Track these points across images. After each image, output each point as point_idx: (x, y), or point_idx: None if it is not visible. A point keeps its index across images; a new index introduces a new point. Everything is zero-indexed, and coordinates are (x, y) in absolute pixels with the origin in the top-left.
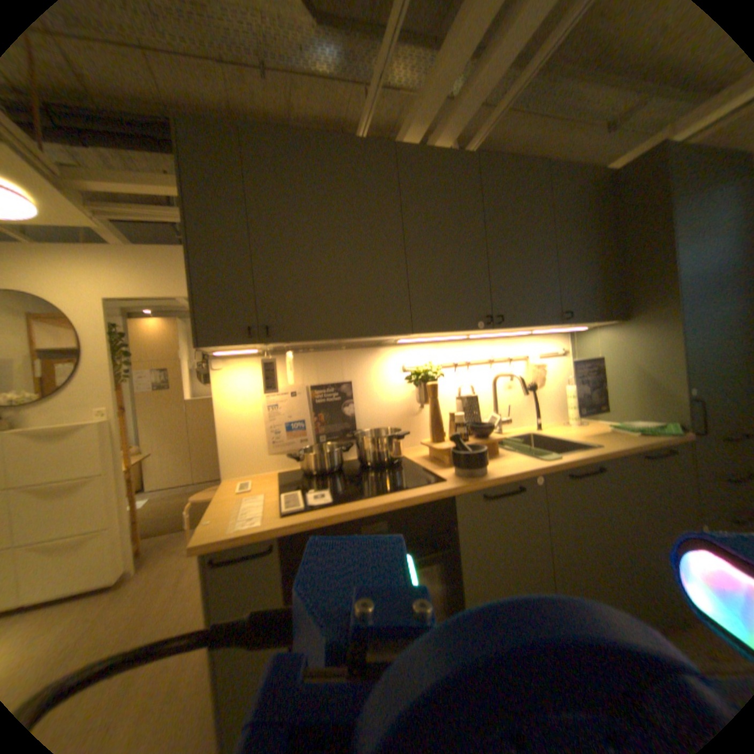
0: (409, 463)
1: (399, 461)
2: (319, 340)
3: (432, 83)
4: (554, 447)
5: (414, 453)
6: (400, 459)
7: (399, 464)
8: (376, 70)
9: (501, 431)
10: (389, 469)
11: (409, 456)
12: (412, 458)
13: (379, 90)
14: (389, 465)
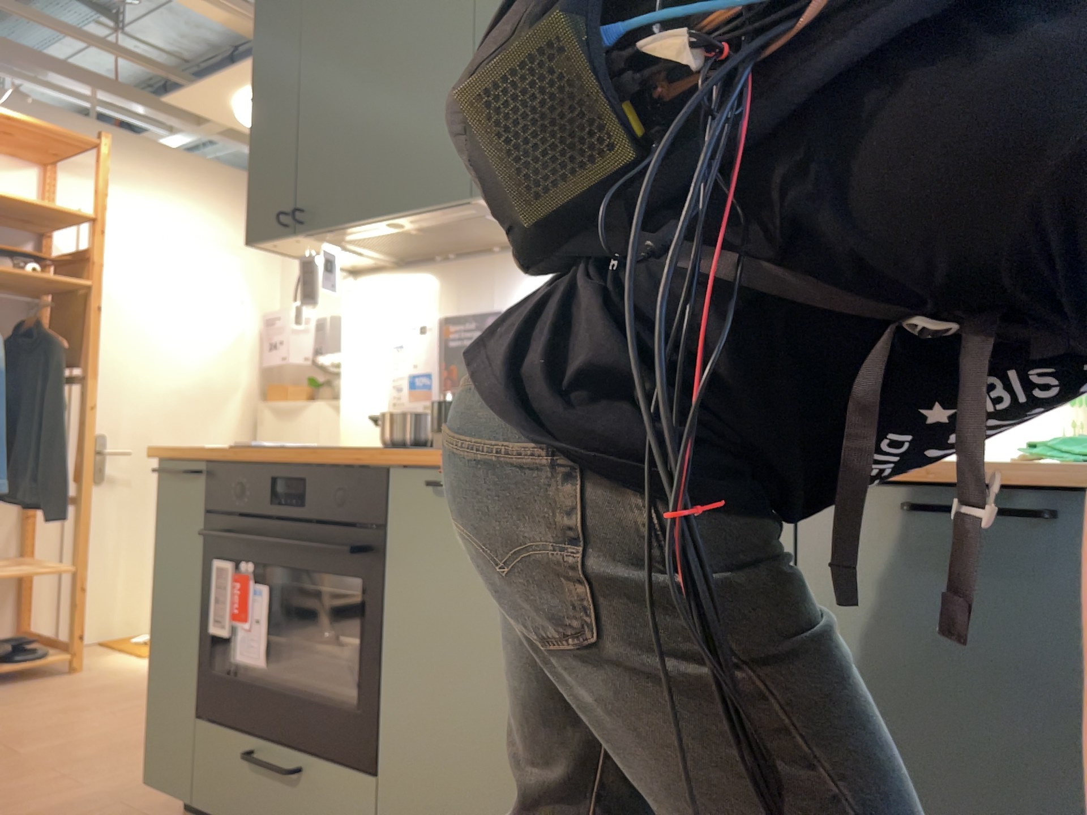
0: None
1: None
2: (360, 226)
3: None
4: None
5: None
6: None
7: None
8: None
9: None
10: None
11: None
12: None
13: None
14: None
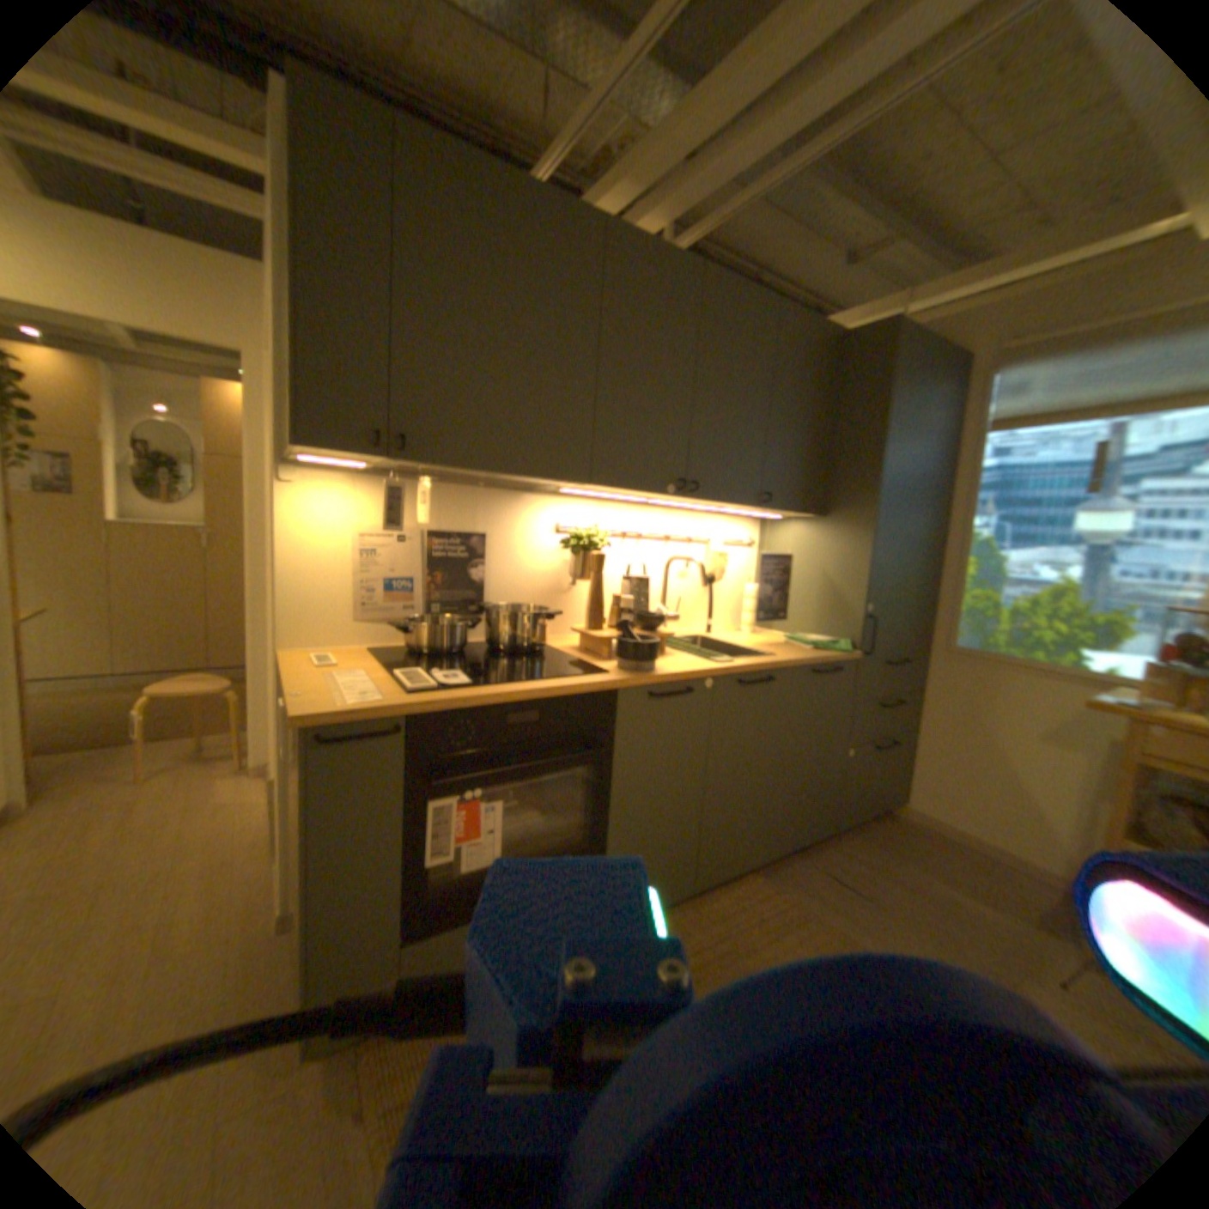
0: (554, 653)
1: (541, 650)
2: (467, 469)
3: (663, 139)
4: (723, 654)
5: (558, 643)
6: (542, 648)
7: (543, 653)
8: (595, 92)
9: (664, 630)
10: (530, 658)
11: (553, 646)
12: (558, 648)
13: (591, 119)
14: (530, 653)
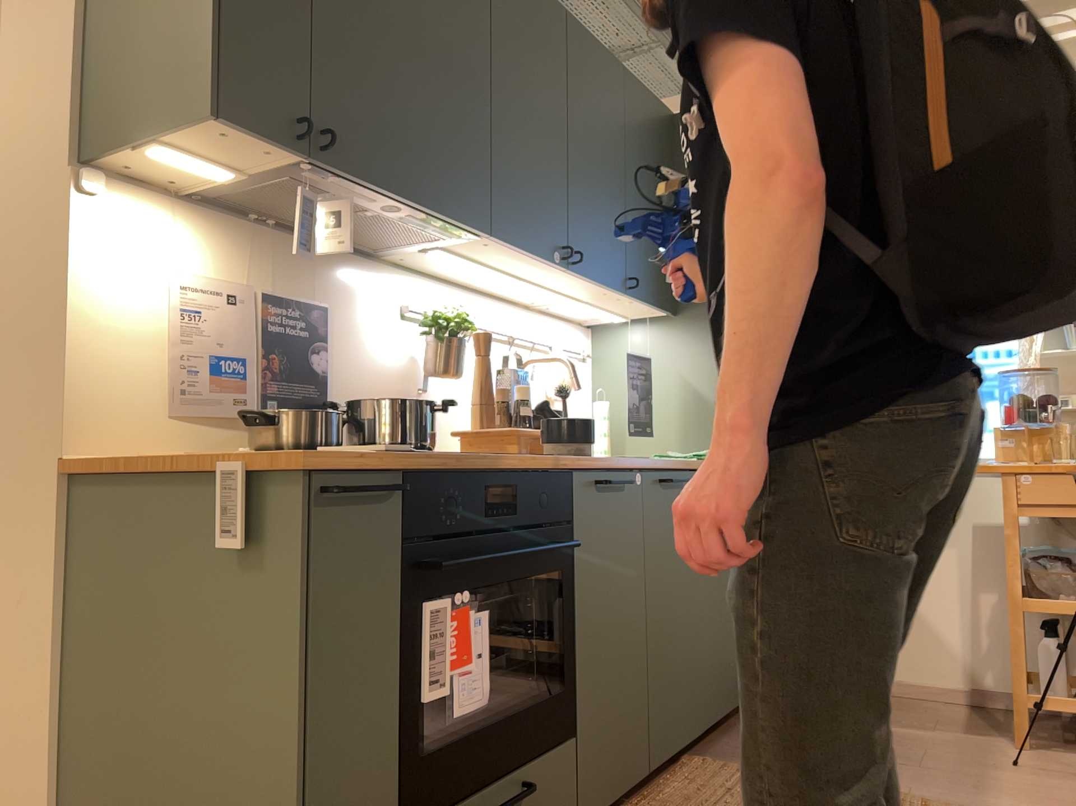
0: None
1: None
2: (378, 193)
3: None
4: None
5: None
6: None
7: None
8: None
9: None
10: None
11: None
12: None
13: None
14: None
